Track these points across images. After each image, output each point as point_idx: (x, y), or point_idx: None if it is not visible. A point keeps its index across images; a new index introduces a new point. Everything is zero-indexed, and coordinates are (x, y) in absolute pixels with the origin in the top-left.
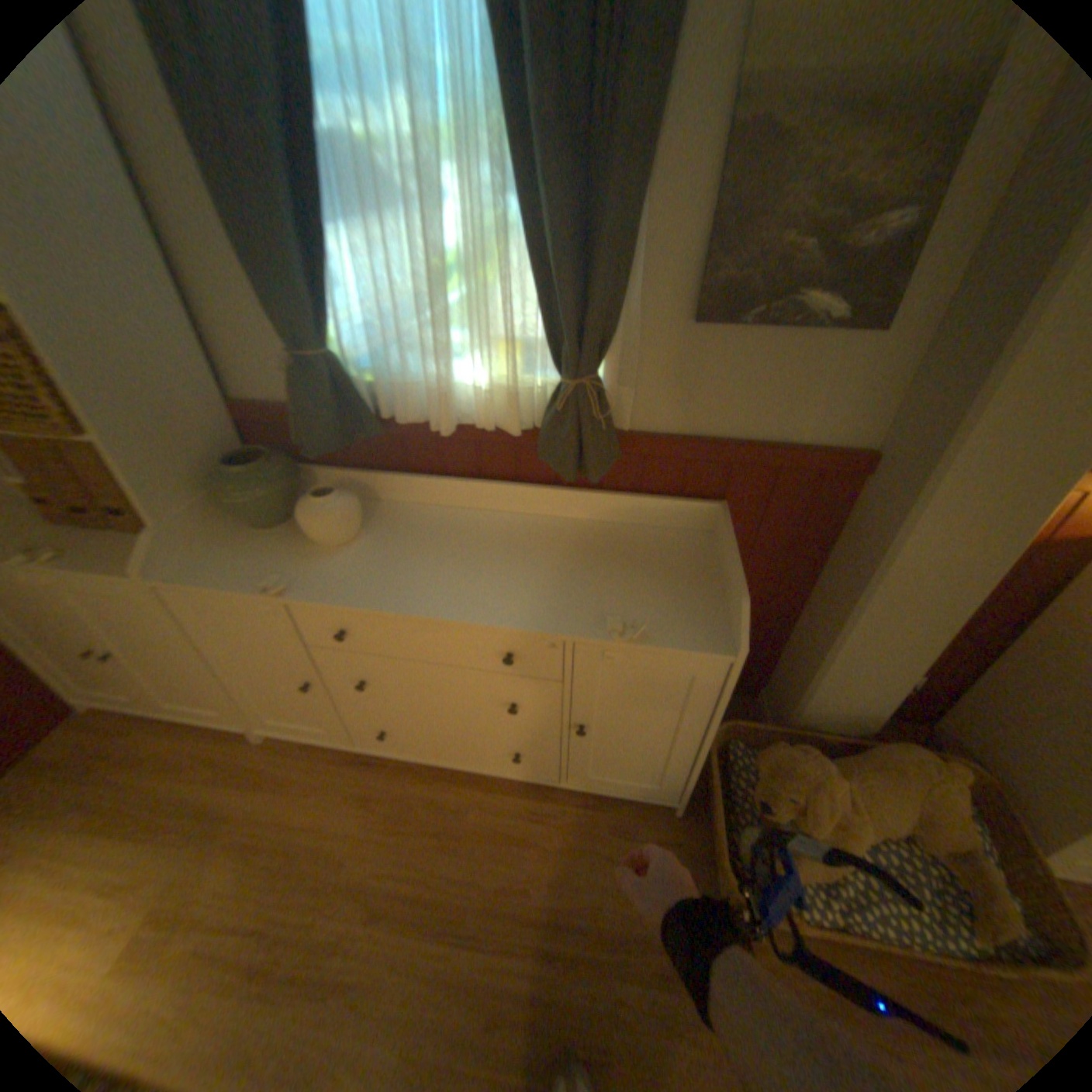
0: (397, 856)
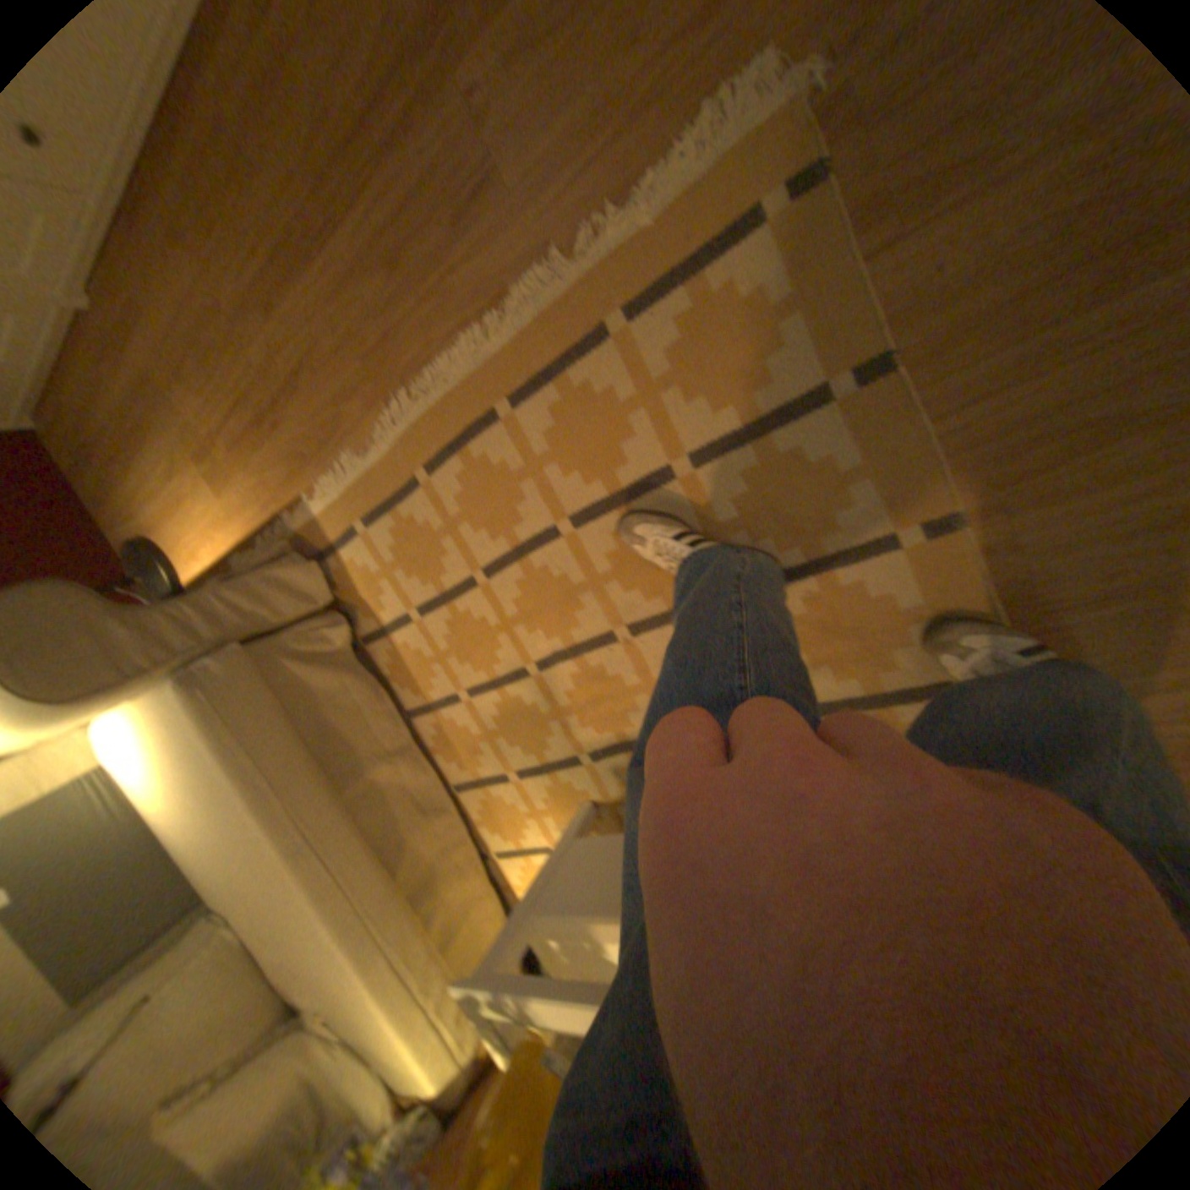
0: (230, 238)
